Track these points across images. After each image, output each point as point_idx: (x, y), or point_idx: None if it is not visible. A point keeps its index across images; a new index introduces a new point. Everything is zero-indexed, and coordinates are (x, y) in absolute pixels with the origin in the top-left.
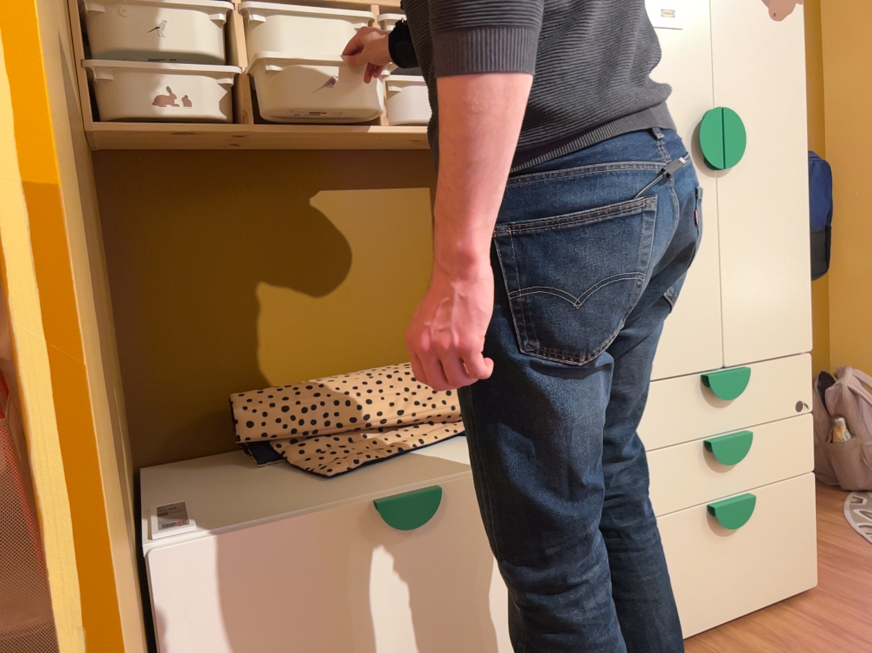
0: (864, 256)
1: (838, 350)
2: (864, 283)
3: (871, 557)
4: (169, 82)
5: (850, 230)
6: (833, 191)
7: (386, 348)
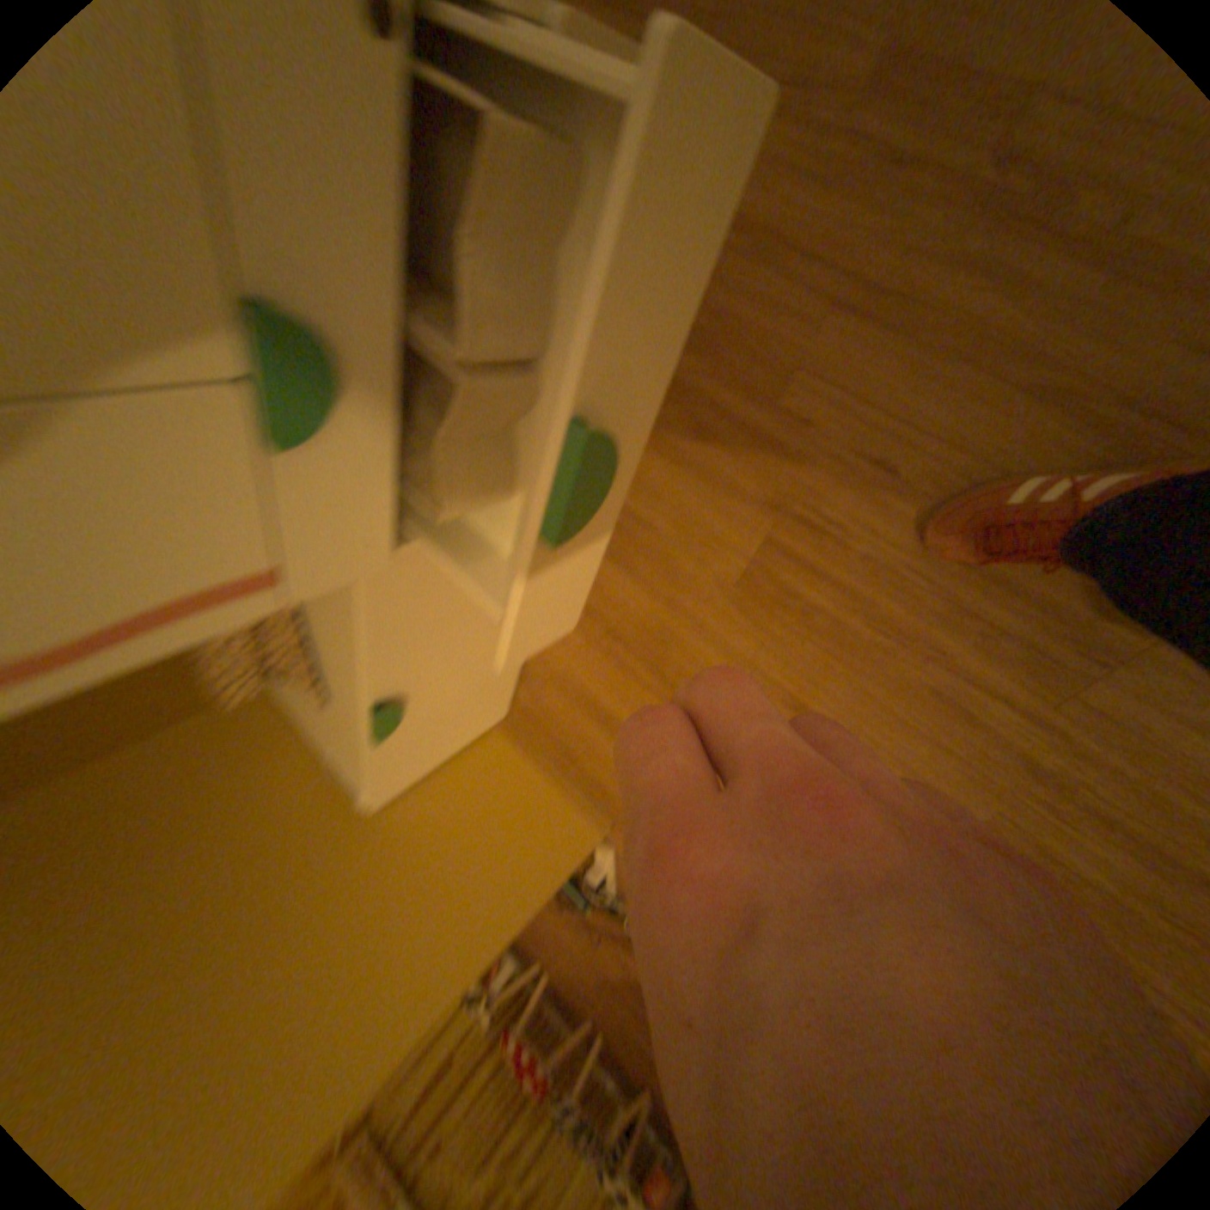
0: None
1: None
2: None
3: None
4: None
5: None
6: None
7: None
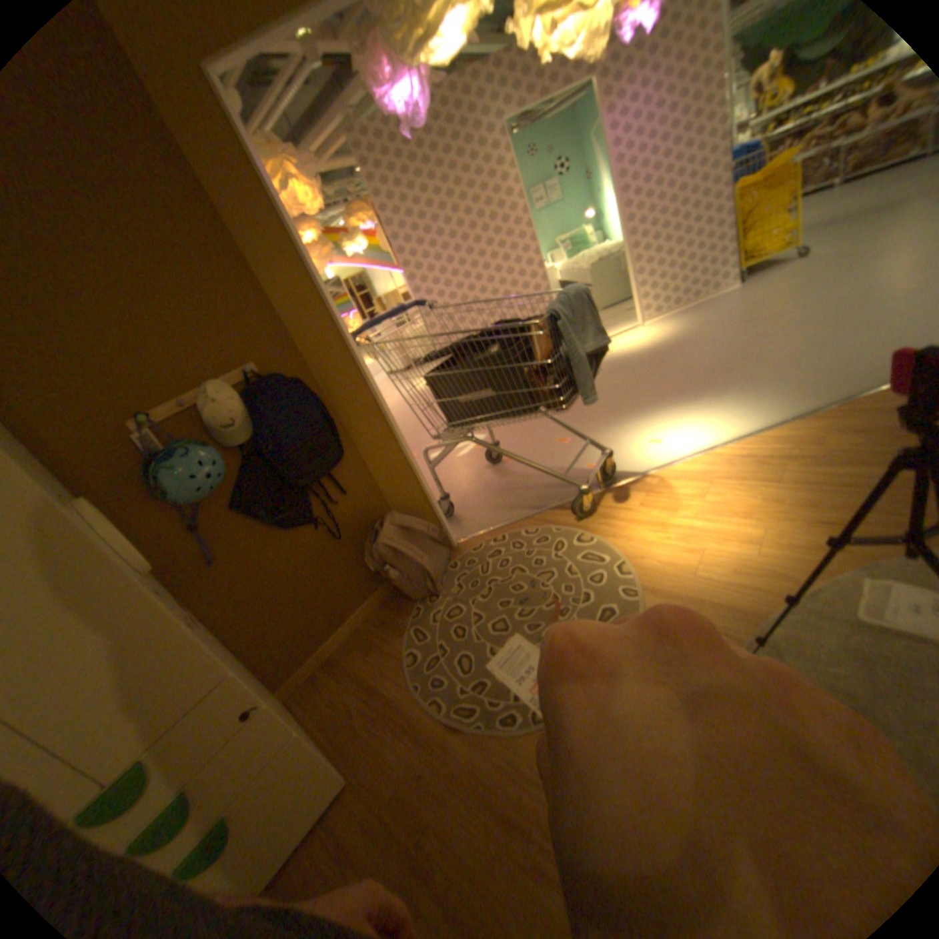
0: (372, 427)
1: (389, 494)
2: (382, 445)
3: (399, 707)
4: None
5: (353, 412)
6: (326, 386)
7: None
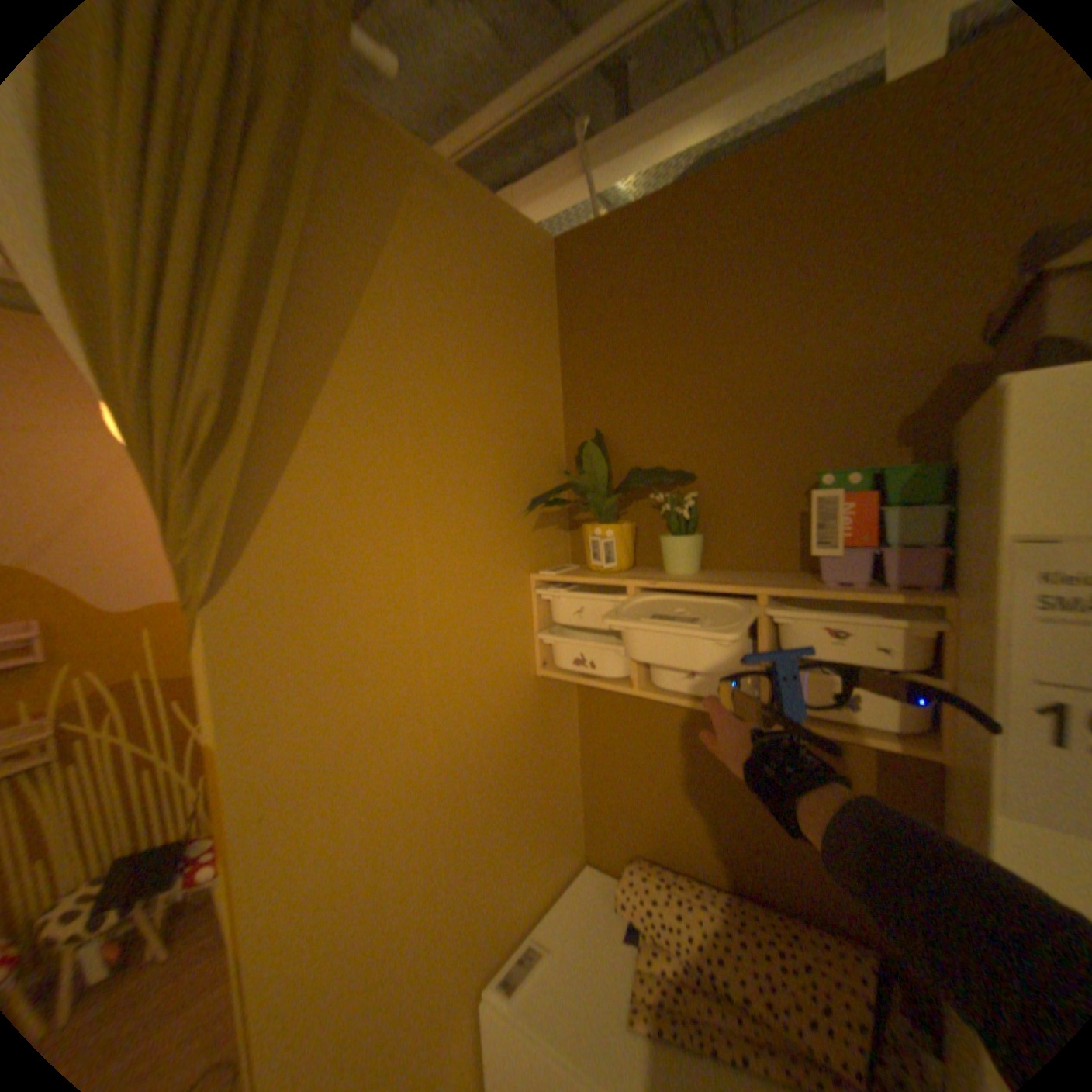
0: None
1: None
2: None
3: None
4: (584, 646)
5: None
6: None
7: (795, 891)
